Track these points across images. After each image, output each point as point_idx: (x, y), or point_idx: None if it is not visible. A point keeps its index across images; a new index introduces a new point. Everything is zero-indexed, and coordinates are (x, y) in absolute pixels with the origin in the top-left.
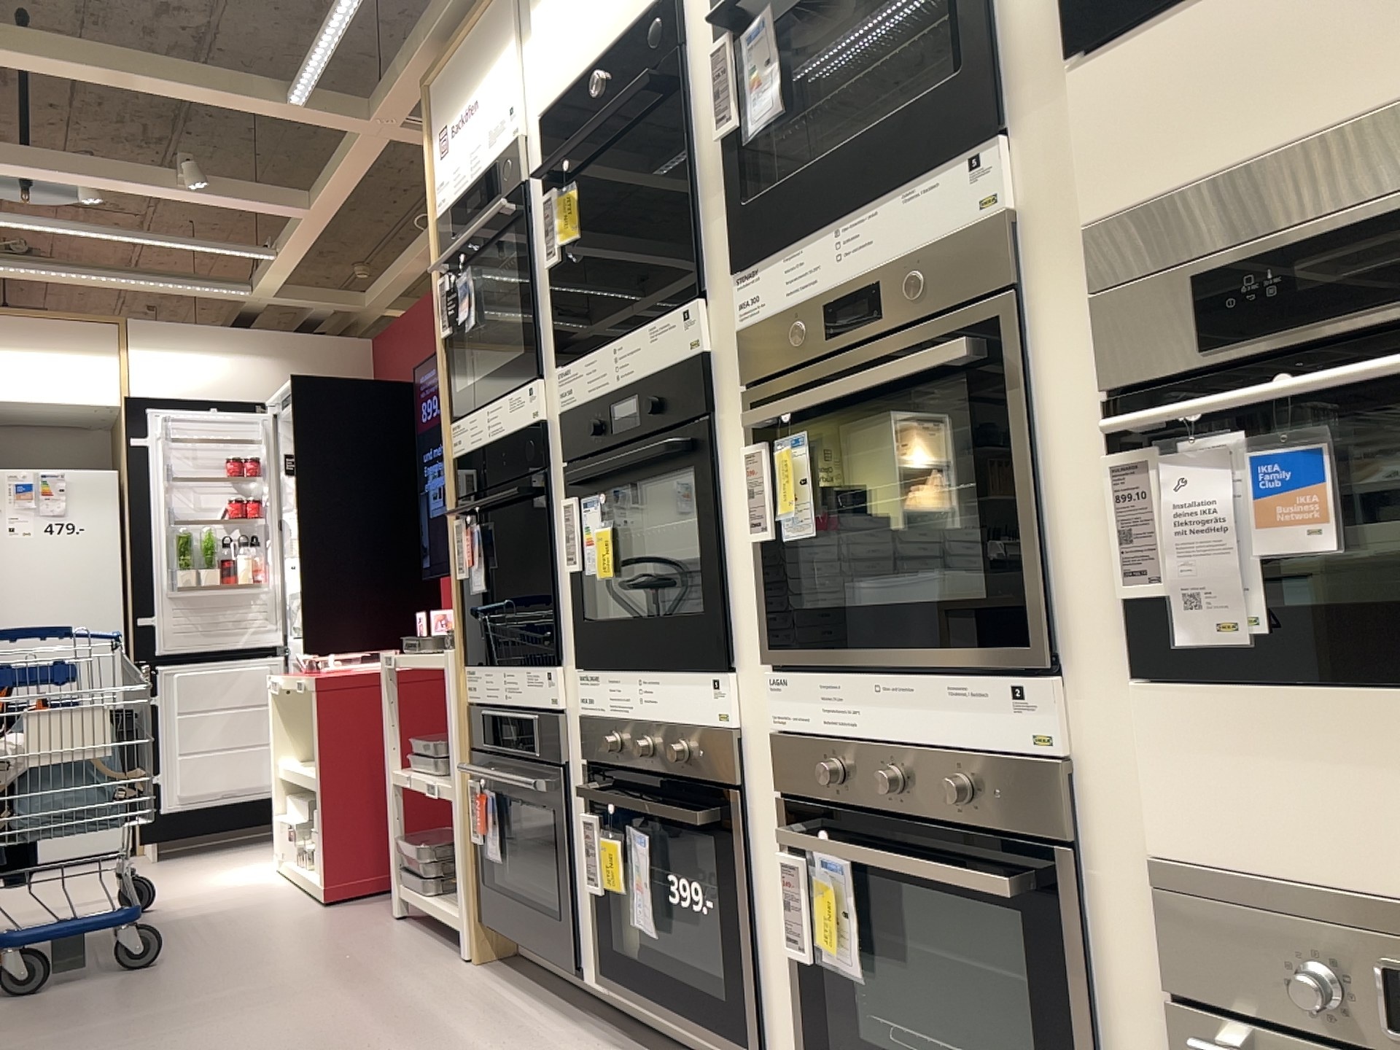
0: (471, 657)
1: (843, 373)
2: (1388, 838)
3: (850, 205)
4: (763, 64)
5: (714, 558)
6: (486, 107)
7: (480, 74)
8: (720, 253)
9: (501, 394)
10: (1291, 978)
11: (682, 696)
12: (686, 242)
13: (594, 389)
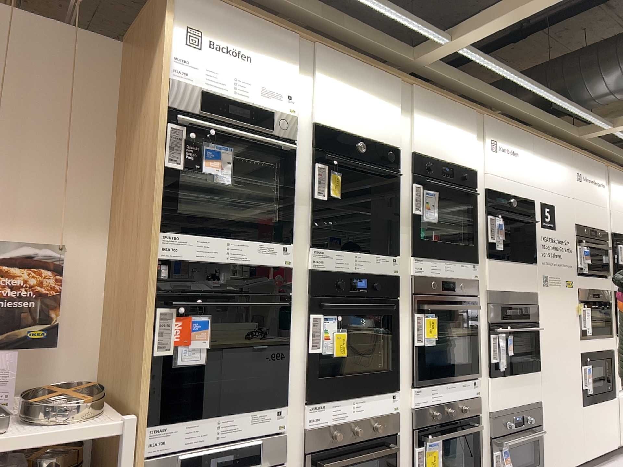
0: (145, 418)
1: (444, 301)
2: (513, 397)
3: (449, 259)
4: (433, 205)
5: (398, 350)
6: (264, 72)
7: (260, 49)
8: (405, 246)
9: (249, 239)
10: (505, 424)
11: (377, 403)
12: (392, 234)
13: (341, 269)
